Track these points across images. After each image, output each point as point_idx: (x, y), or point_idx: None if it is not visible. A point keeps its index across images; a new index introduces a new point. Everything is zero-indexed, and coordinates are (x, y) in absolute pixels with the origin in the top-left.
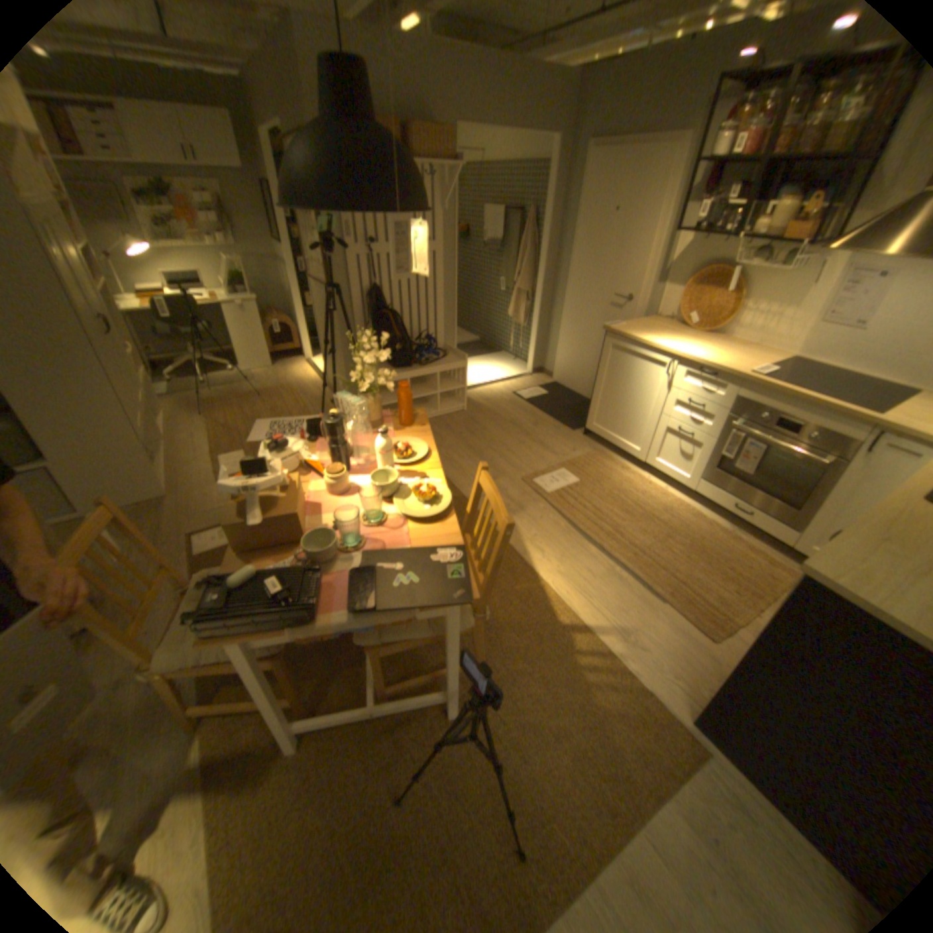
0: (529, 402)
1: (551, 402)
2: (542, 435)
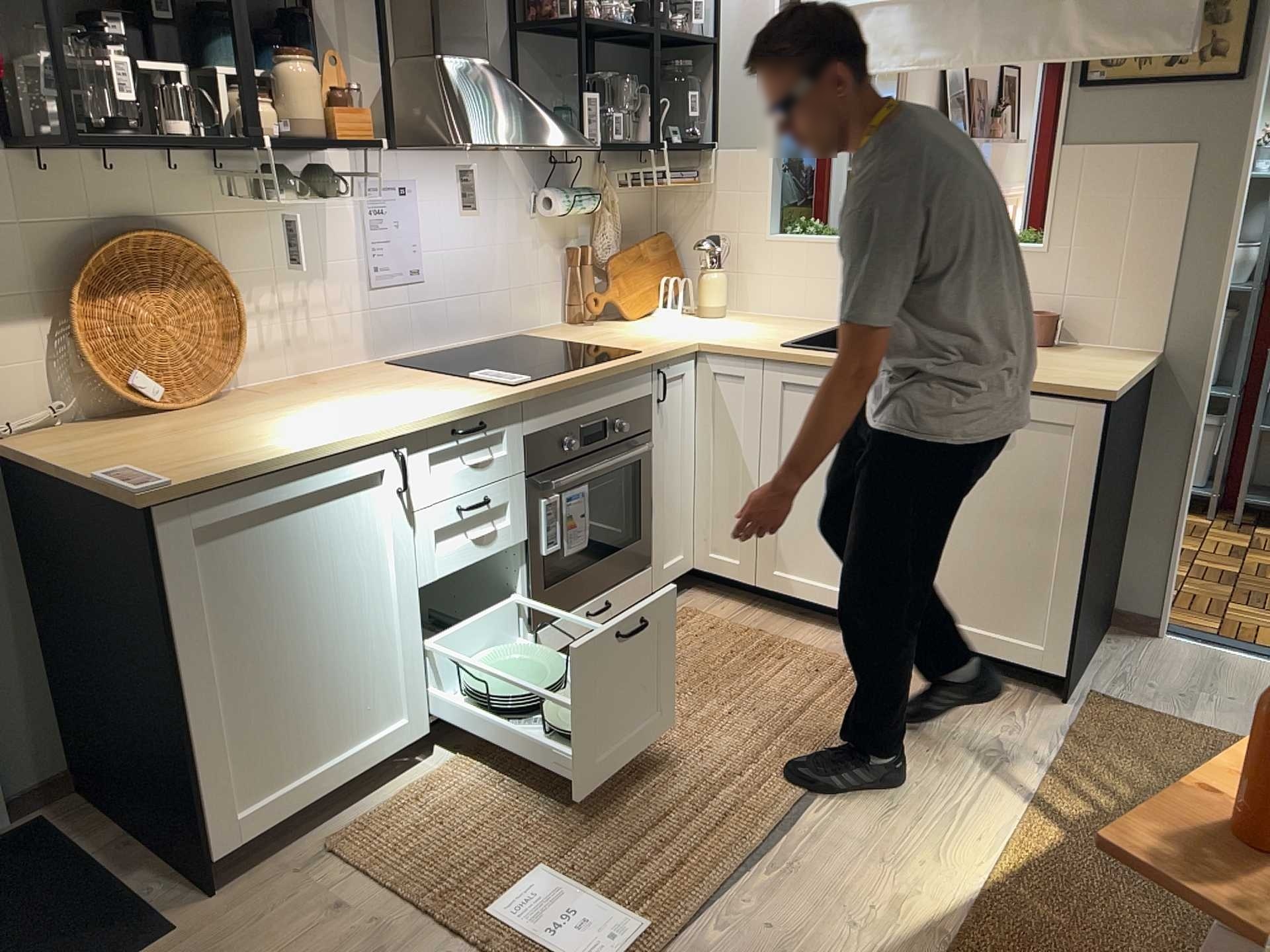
0: None
1: None
2: None
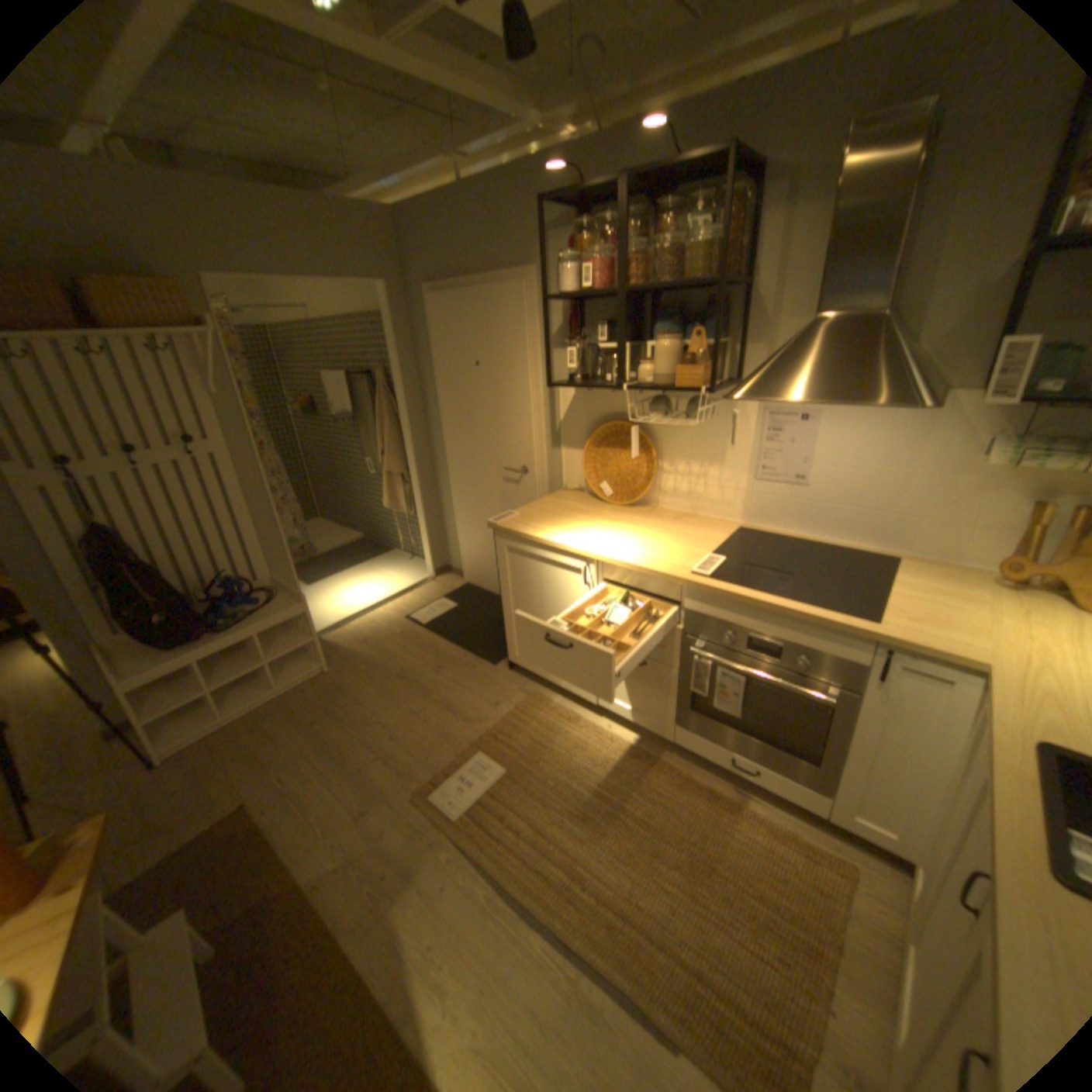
0: (430, 629)
1: (463, 619)
2: (448, 688)
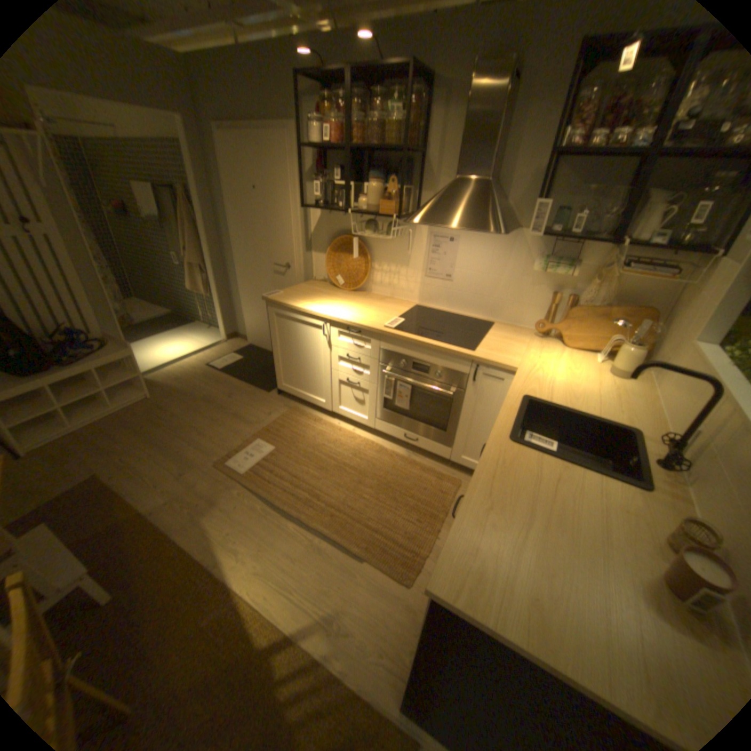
0: (224, 371)
1: (247, 366)
2: (237, 405)
